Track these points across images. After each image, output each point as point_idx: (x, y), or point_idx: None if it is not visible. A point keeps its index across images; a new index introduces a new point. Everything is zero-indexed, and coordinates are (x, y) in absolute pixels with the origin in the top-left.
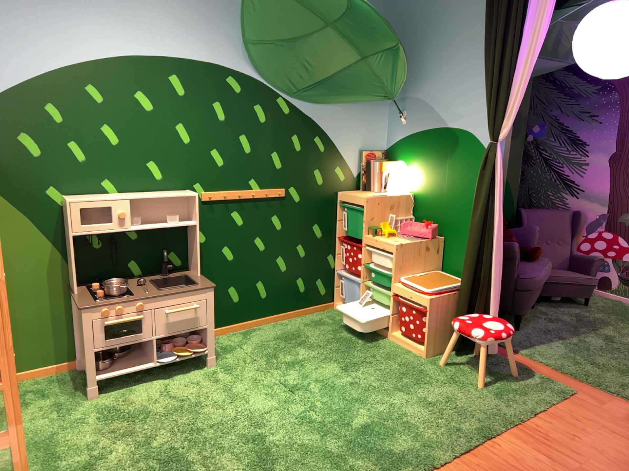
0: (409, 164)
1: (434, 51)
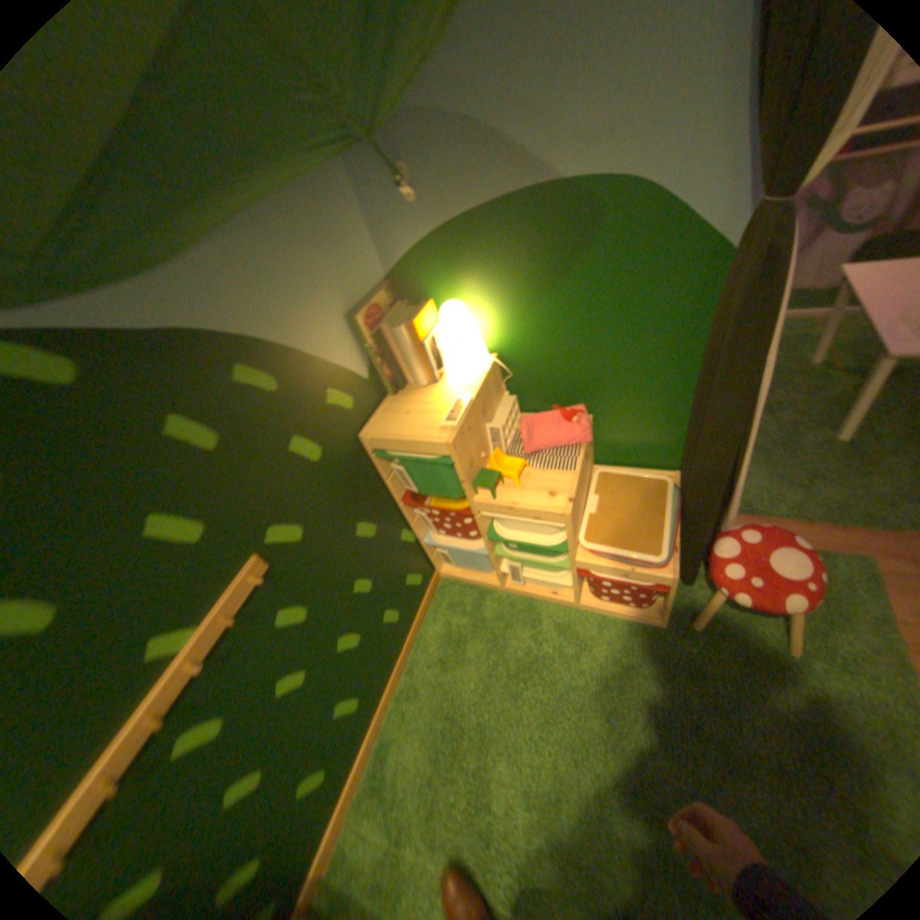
0: (465, 297)
1: None
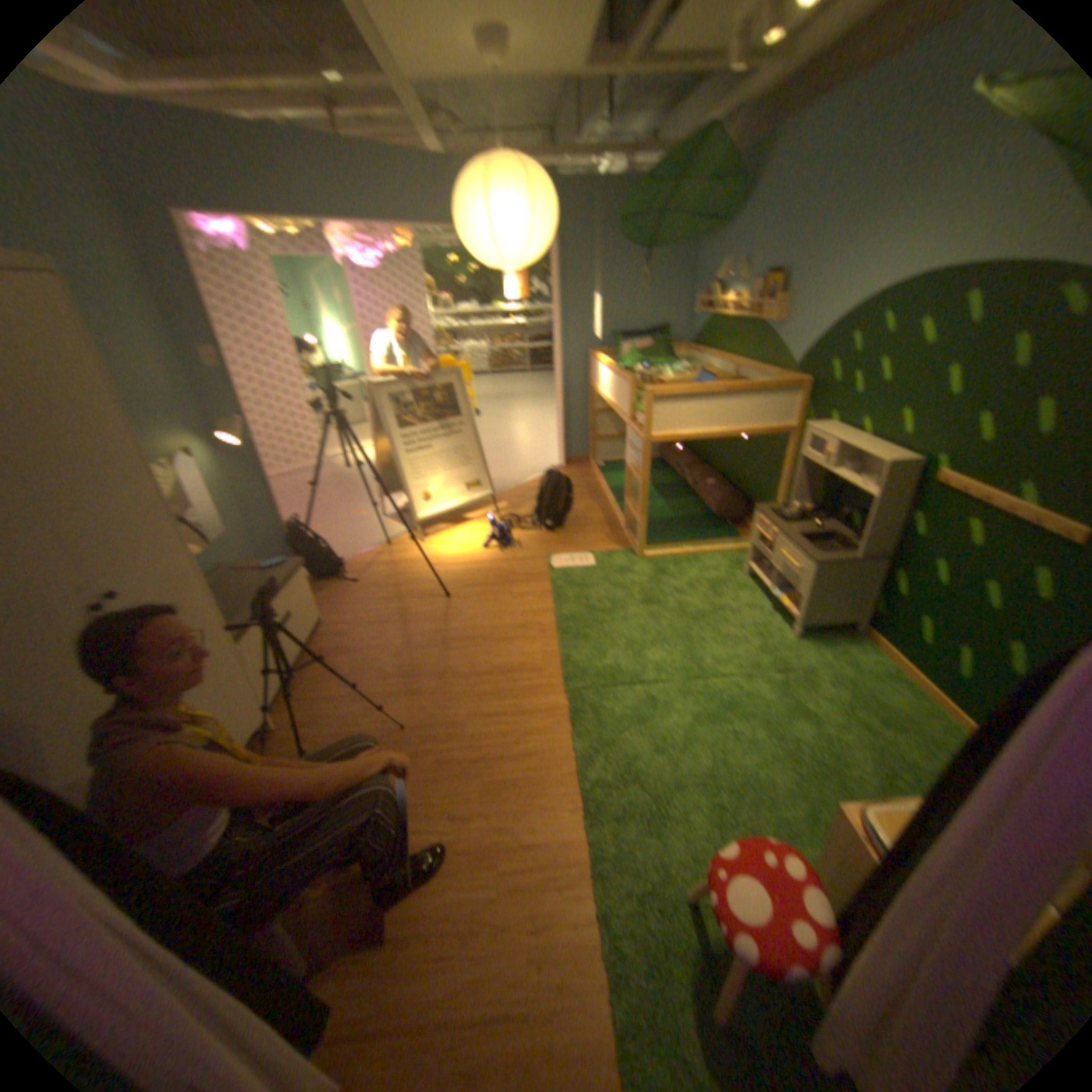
0: None
1: None
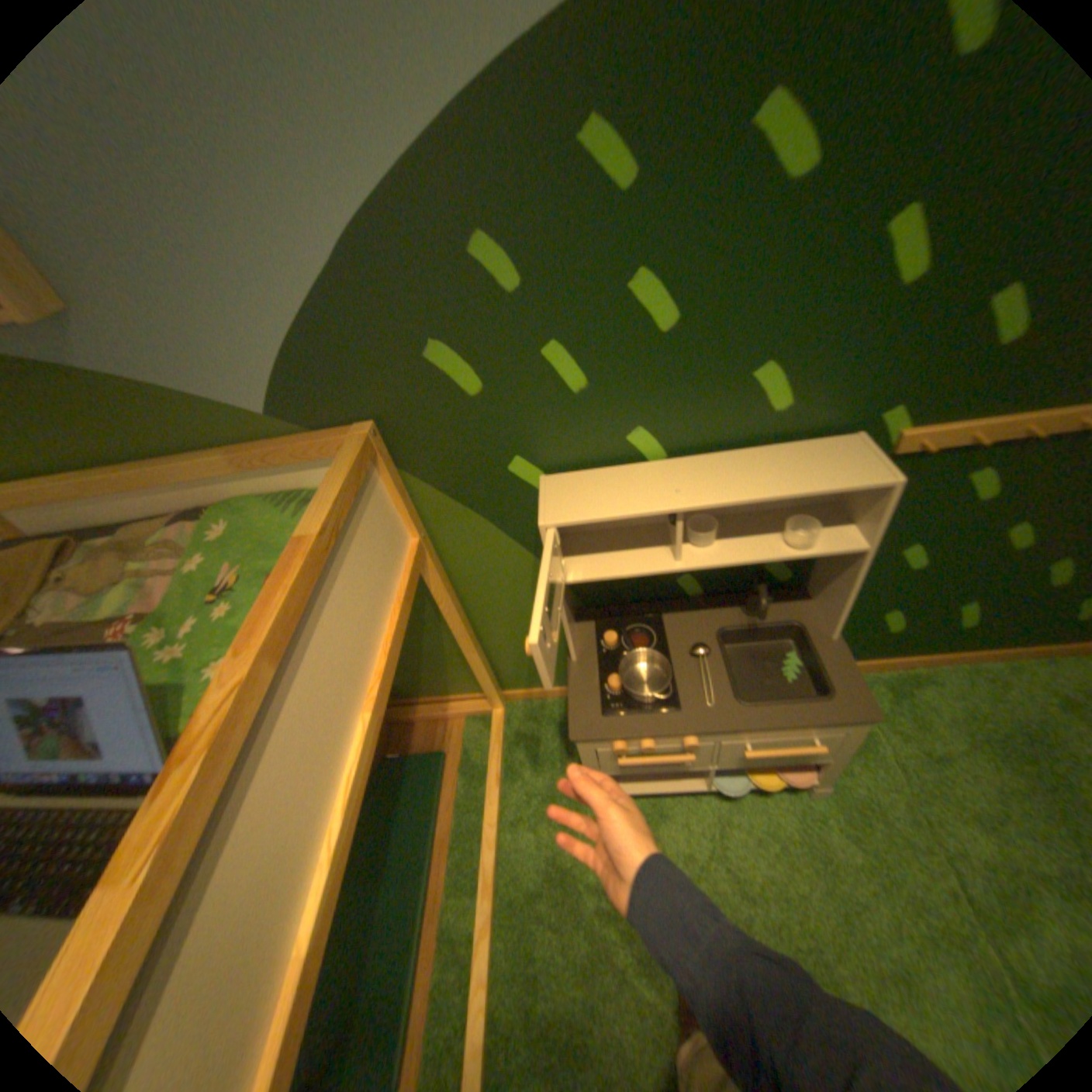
0: None
1: None
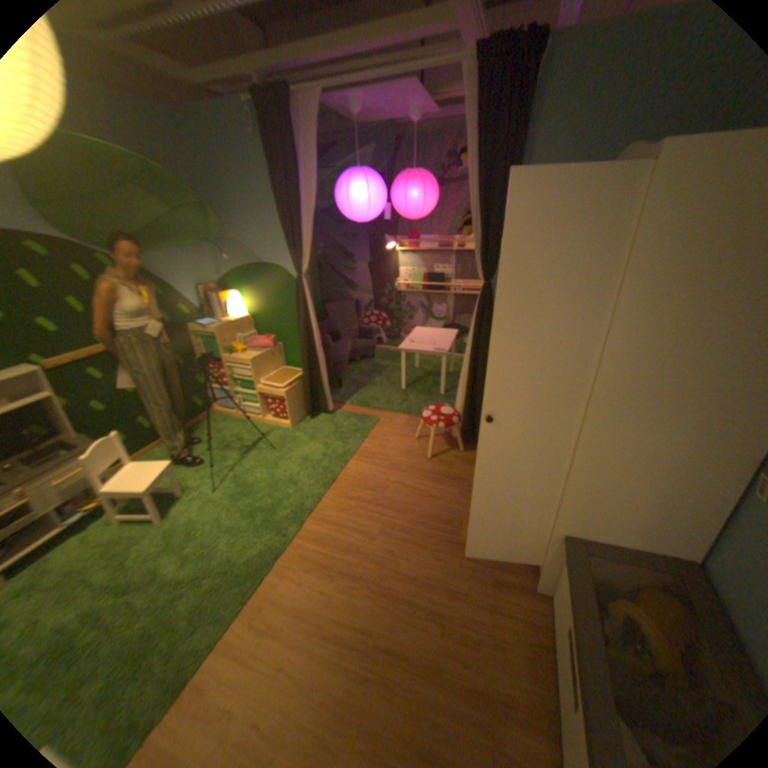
0: (242, 293)
1: (235, 201)
